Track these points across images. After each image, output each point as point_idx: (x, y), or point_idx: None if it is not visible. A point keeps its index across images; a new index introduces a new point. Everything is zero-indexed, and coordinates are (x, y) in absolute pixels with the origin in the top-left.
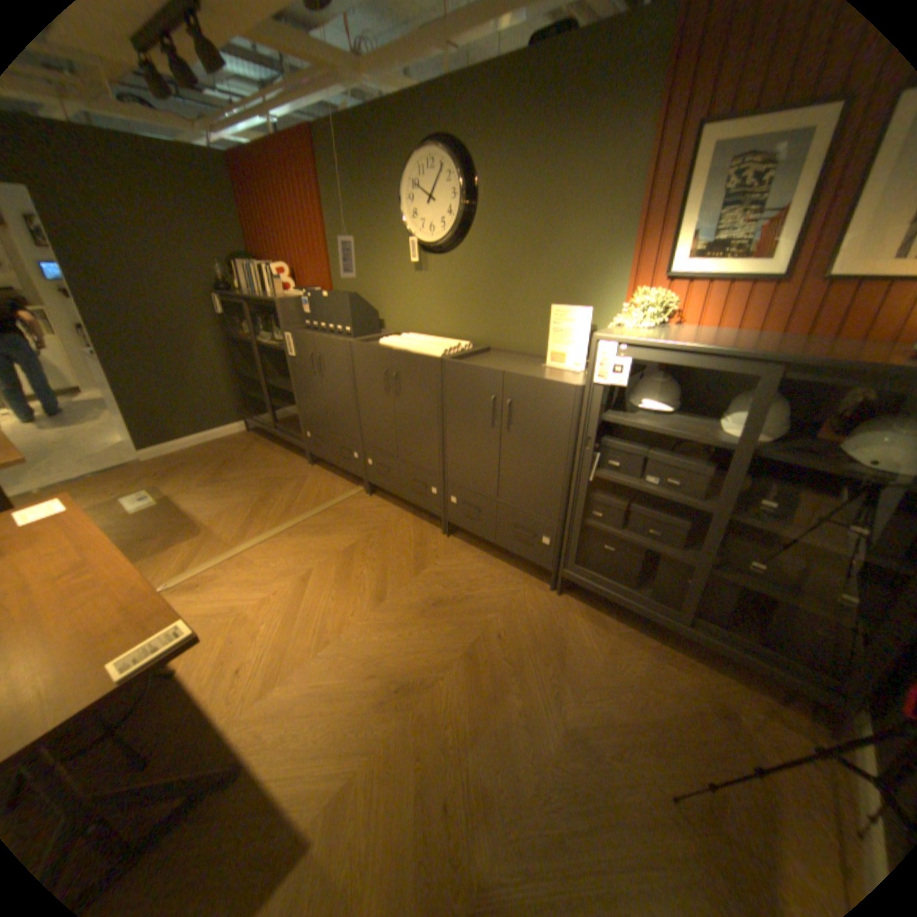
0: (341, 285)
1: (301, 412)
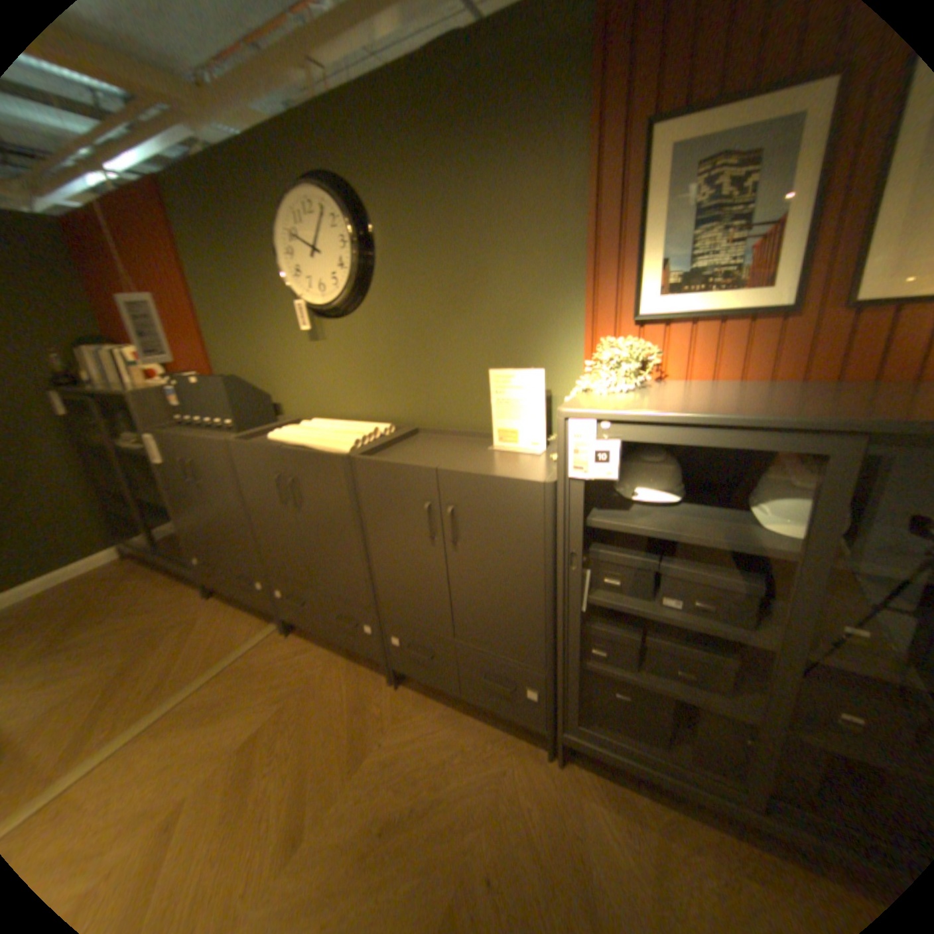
0: (221, 366)
1: (180, 534)
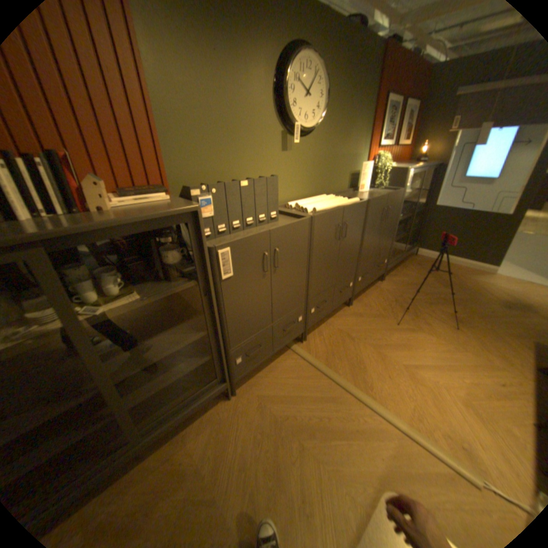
0: (185, 176)
1: (230, 343)
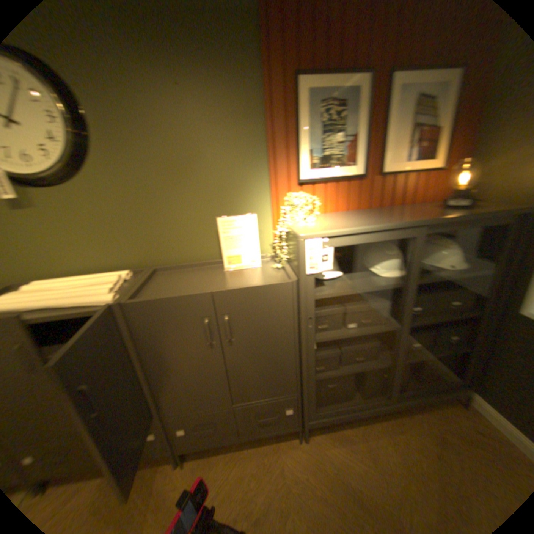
0: None
1: None
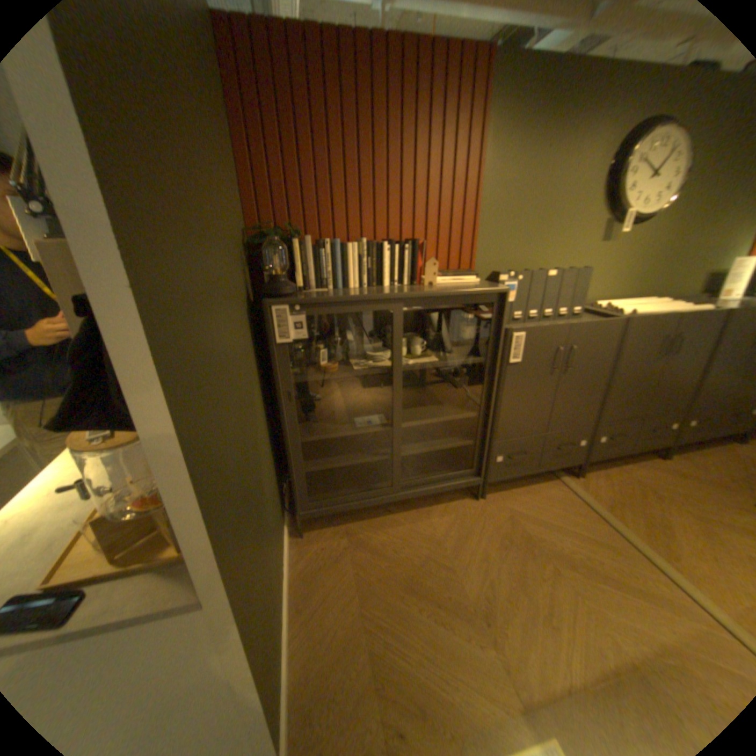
0: (489, 263)
1: (496, 435)
